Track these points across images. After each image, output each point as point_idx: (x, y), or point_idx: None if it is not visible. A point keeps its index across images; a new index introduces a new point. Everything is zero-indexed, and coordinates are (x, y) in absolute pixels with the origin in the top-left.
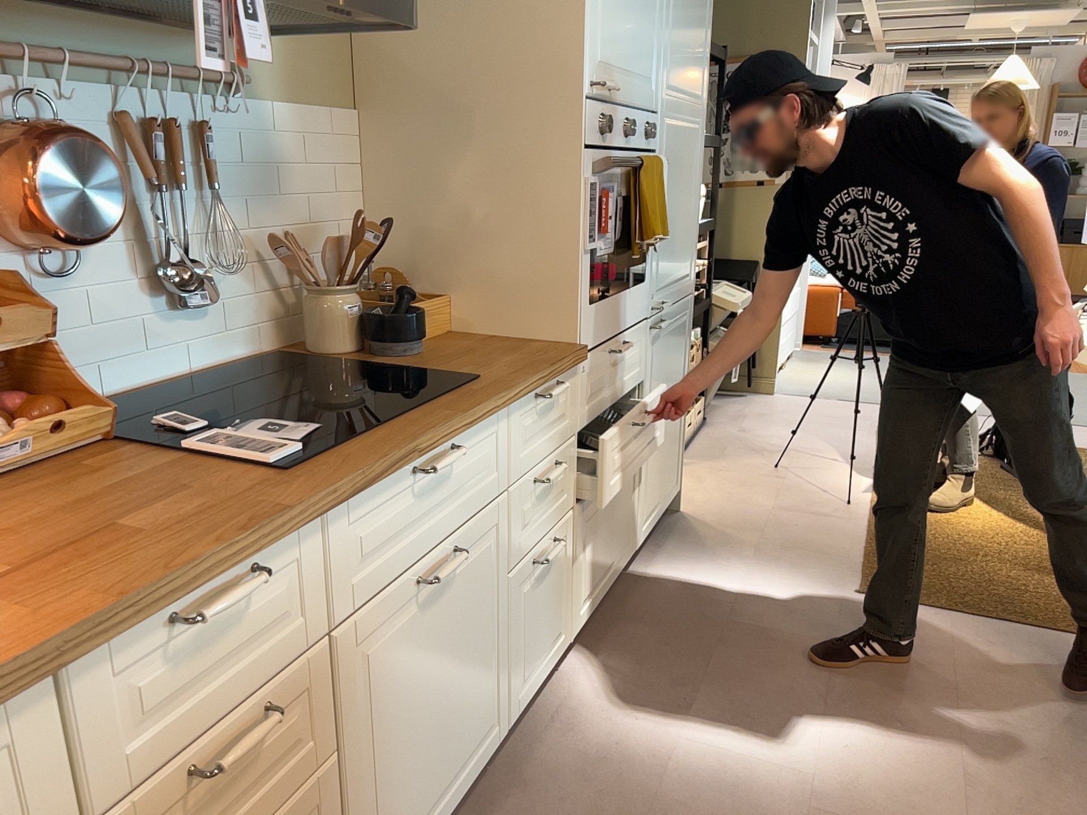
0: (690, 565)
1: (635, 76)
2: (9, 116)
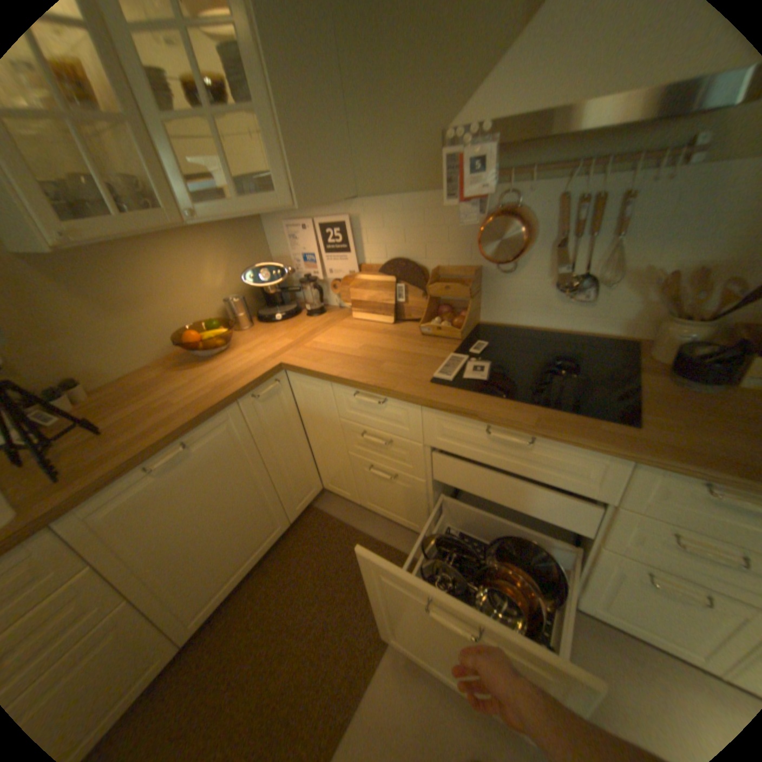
0: None
1: None
2: (506, 200)
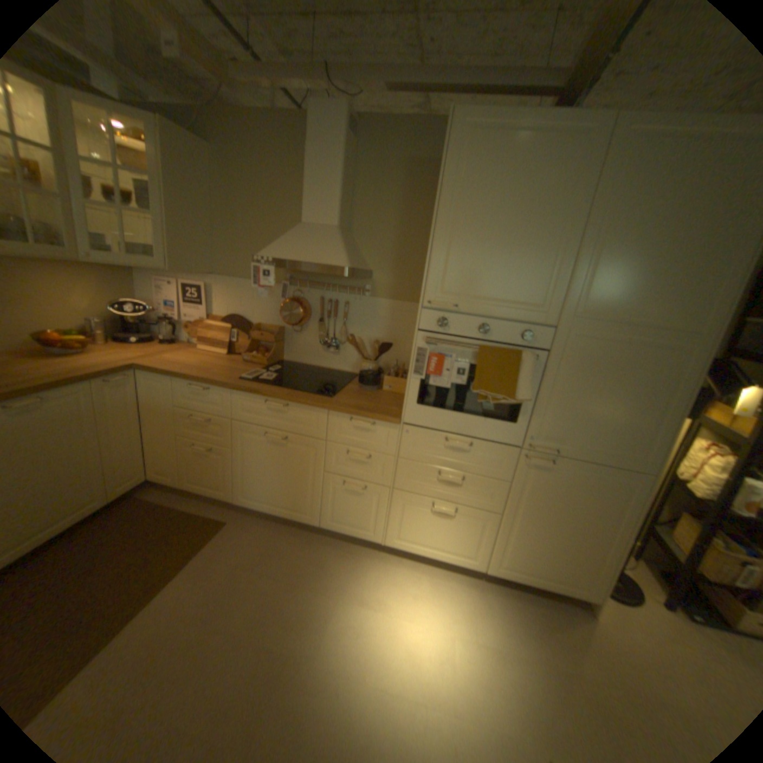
0: (515, 620)
1: (503, 300)
2: (296, 295)
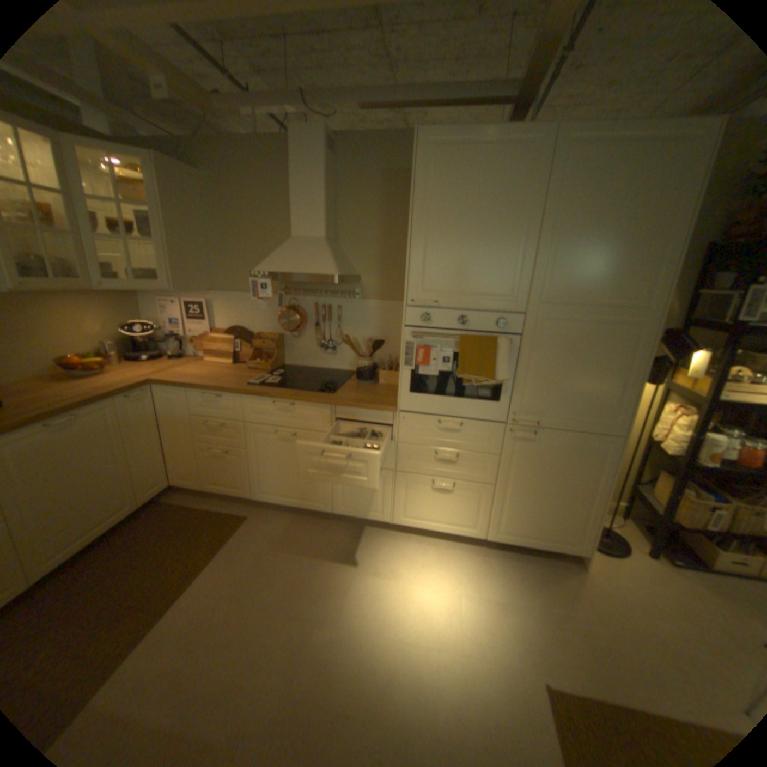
0: (514, 578)
1: (477, 294)
2: (292, 304)
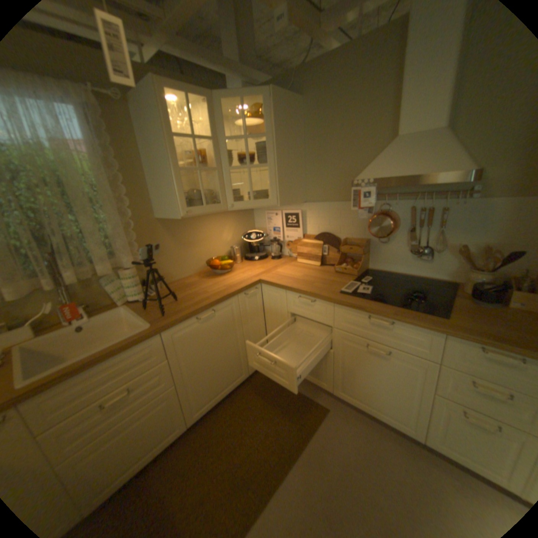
0: None
1: None
2: (383, 208)
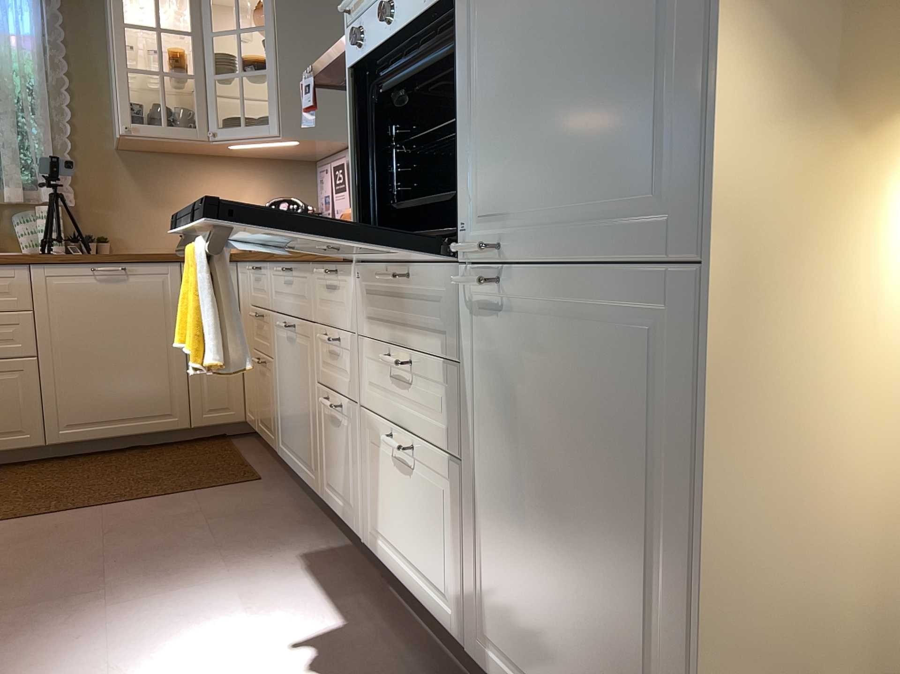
0: None
1: None
2: None
